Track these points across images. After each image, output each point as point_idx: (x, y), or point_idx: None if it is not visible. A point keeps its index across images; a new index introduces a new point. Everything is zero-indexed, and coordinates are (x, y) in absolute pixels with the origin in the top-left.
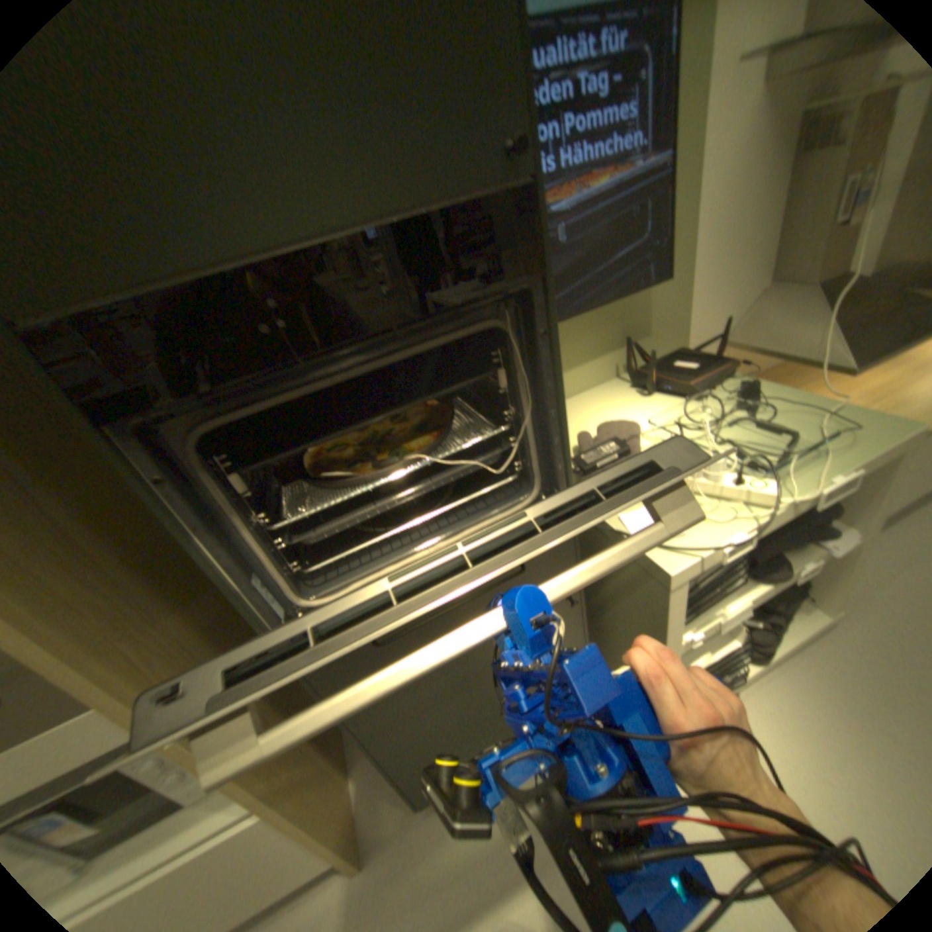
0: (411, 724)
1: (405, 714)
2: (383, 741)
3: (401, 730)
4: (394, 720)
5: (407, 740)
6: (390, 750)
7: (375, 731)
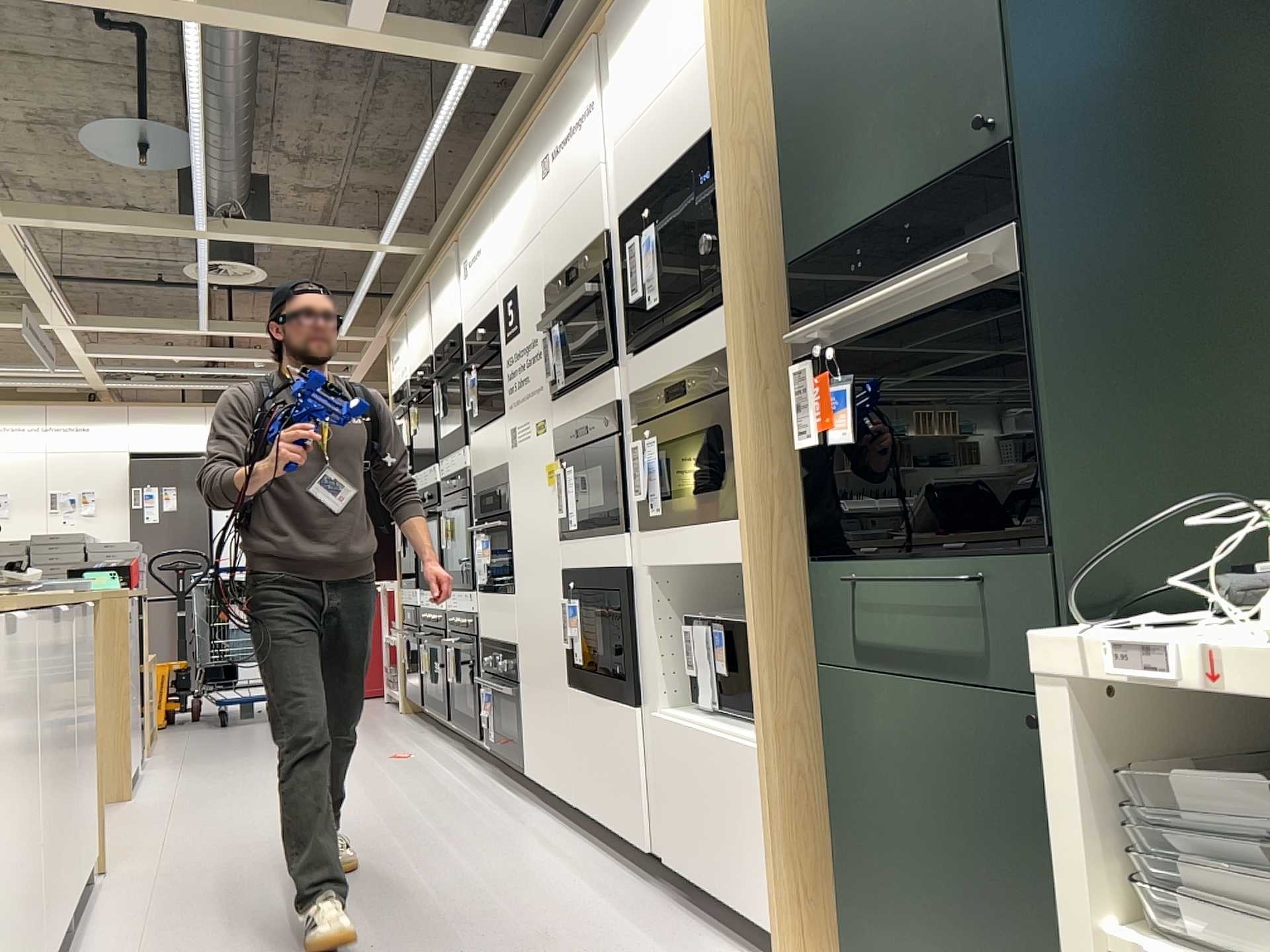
0: (875, 776)
1: (873, 748)
2: (851, 770)
3: (866, 774)
4: (863, 746)
5: (868, 802)
6: (853, 797)
7: (848, 742)
